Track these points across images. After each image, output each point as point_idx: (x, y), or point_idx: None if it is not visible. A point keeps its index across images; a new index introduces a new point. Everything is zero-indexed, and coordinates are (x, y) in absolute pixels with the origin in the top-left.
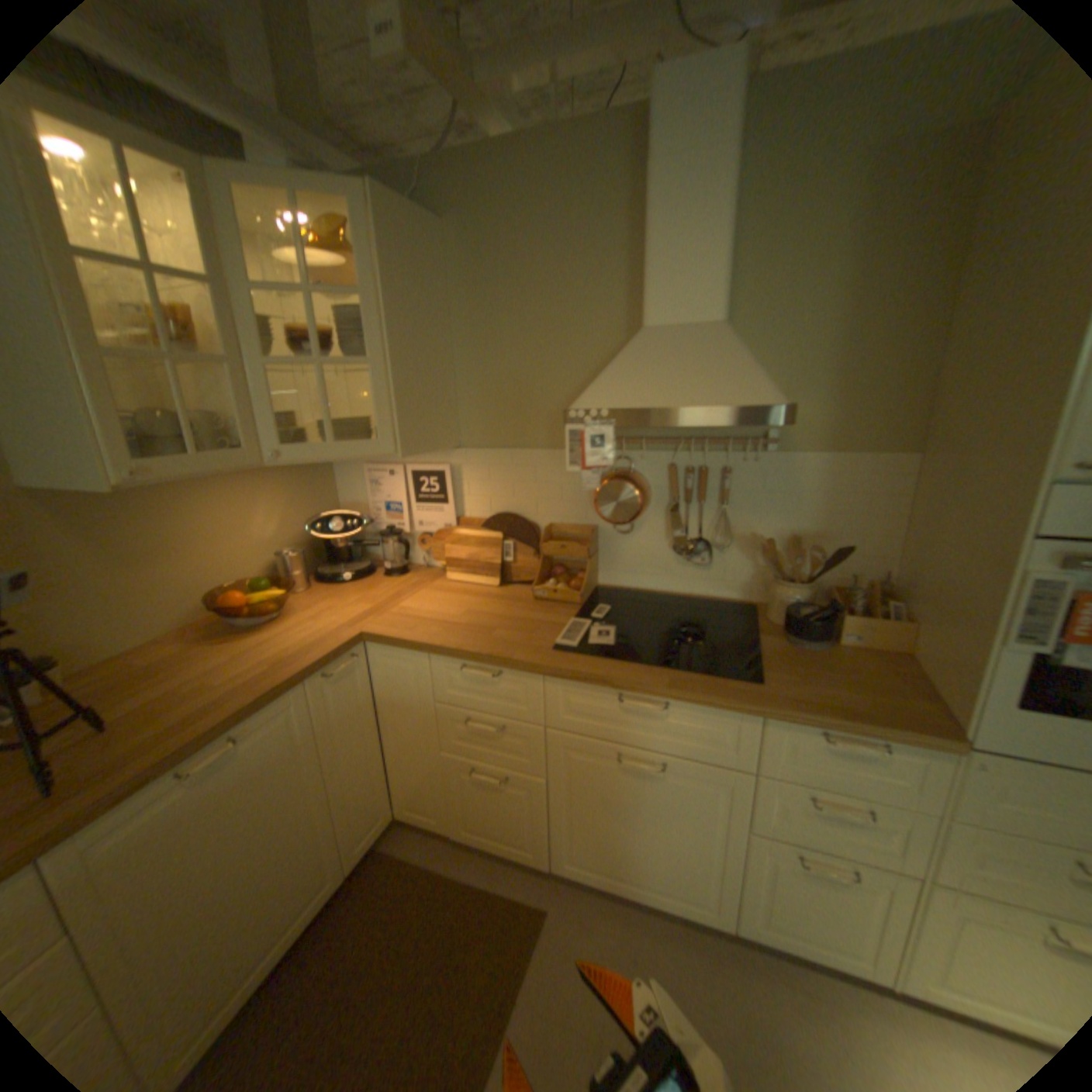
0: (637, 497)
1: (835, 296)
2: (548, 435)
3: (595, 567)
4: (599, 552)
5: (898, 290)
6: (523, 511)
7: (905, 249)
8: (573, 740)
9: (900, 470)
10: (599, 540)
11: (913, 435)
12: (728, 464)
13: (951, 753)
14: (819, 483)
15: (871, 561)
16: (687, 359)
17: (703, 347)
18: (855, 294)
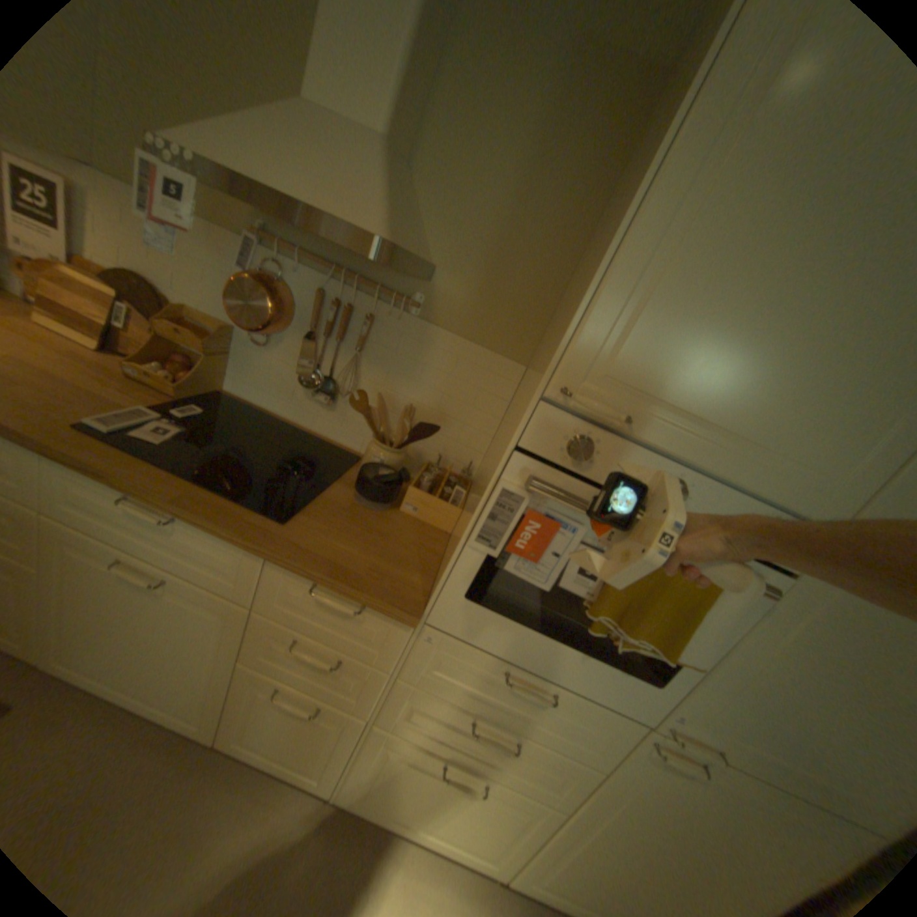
0: (269, 307)
1: (508, 181)
2: (202, 201)
3: (220, 370)
4: (231, 357)
5: (556, 203)
6: (156, 279)
7: (573, 164)
8: (71, 535)
9: (507, 376)
10: (234, 344)
11: (526, 349)
12: (374, 313)
13: (406, 624)
14: (444, 363)
15: (464, 449)
16: (321, 149)
17: (344, 146)
18: (523, 188)
